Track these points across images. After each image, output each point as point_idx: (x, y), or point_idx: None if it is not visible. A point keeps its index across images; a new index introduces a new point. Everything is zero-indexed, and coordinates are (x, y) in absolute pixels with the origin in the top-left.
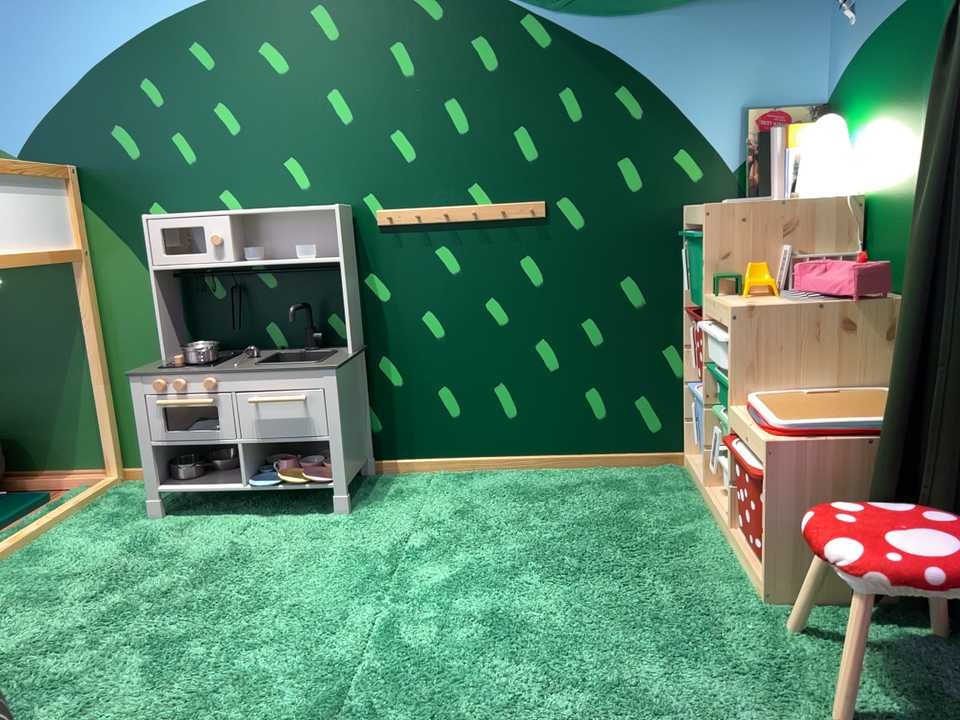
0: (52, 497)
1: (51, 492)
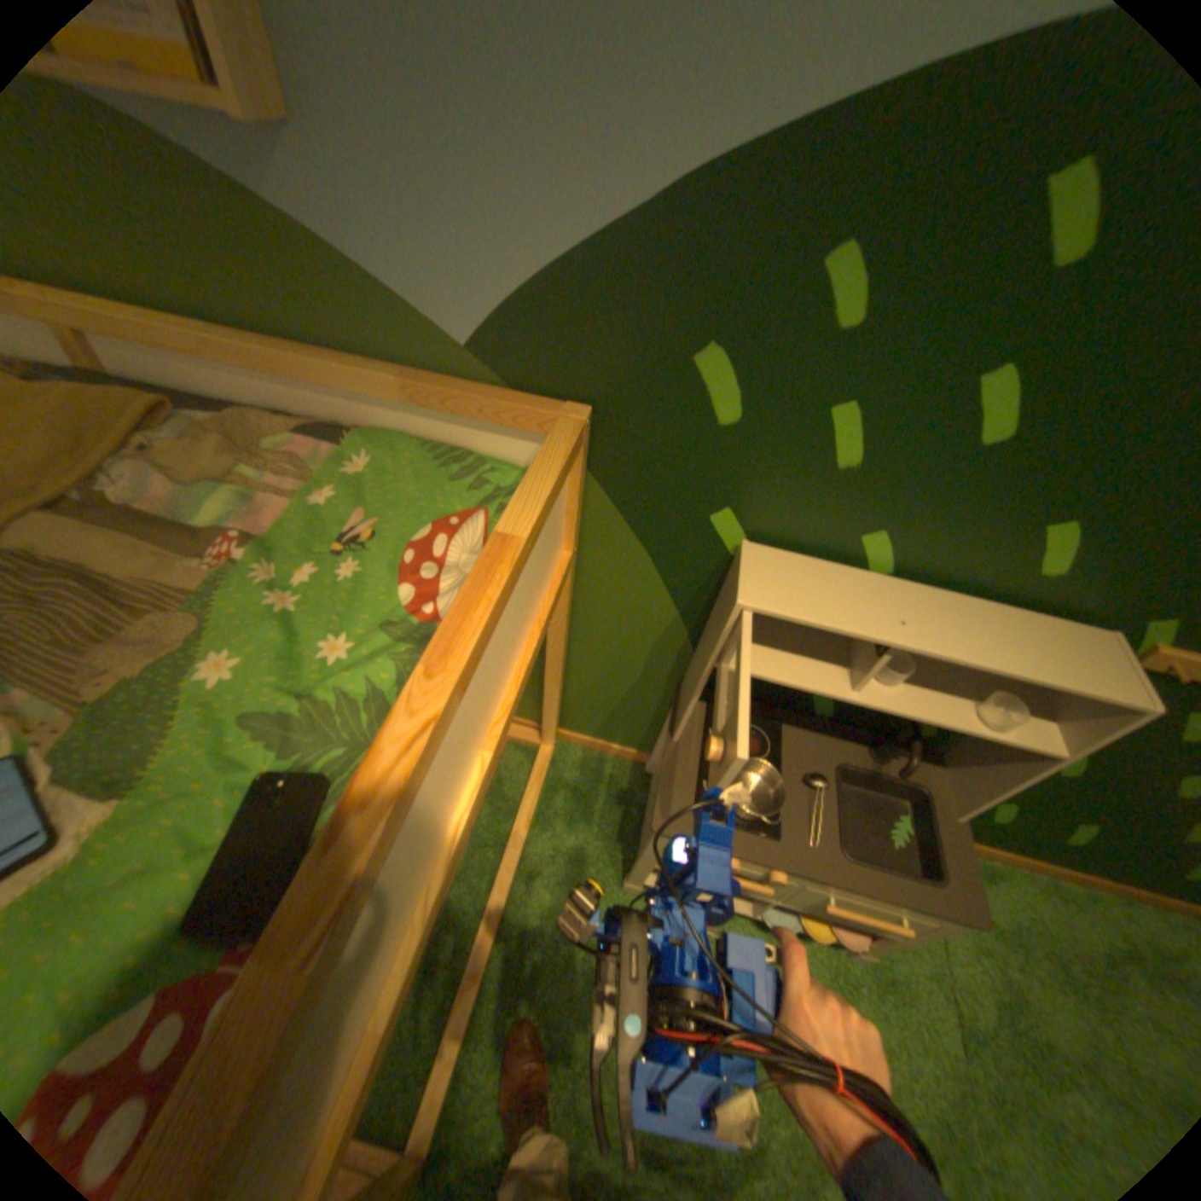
0: None
1: None
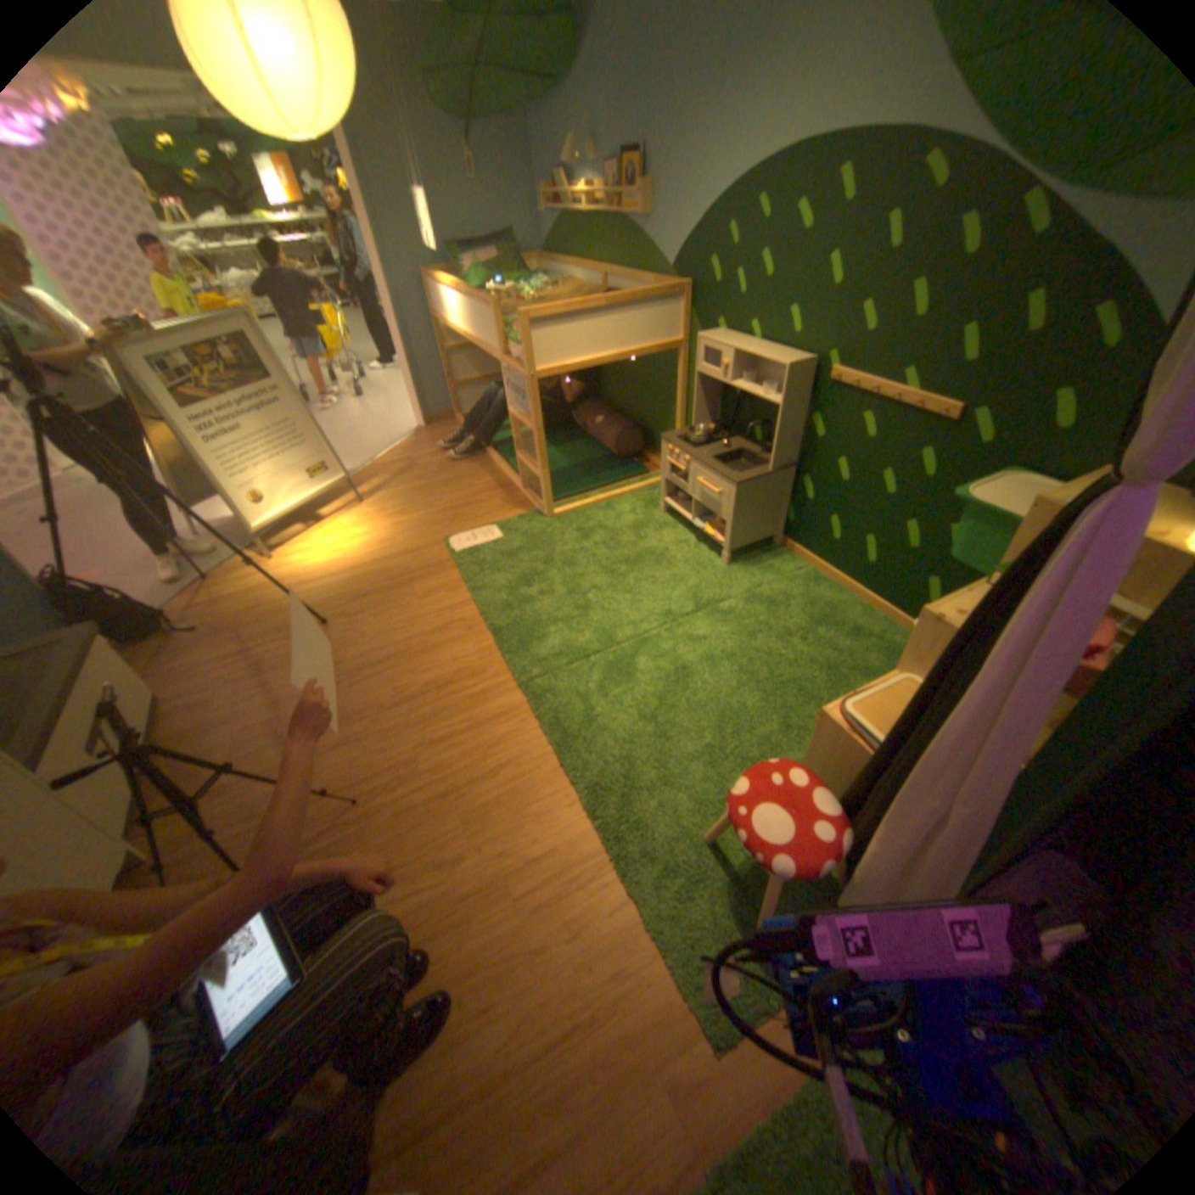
0: (650, 474)
1: (652, 470)
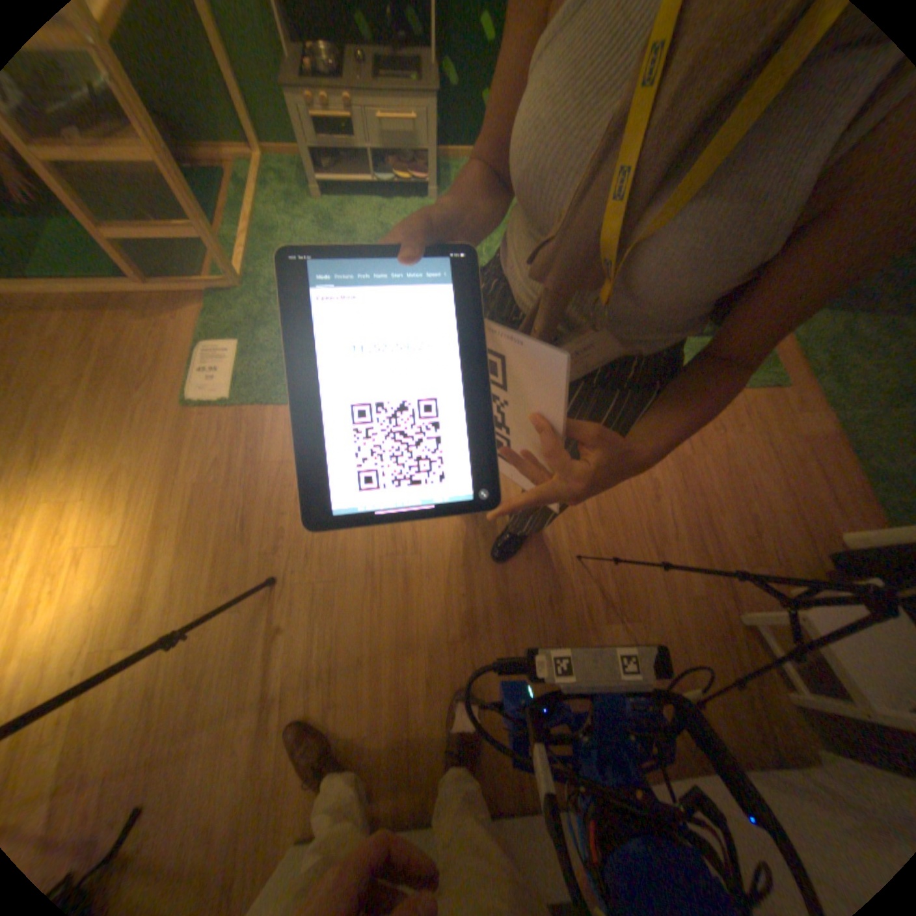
0: (222, 171)
1: (216, 166)
